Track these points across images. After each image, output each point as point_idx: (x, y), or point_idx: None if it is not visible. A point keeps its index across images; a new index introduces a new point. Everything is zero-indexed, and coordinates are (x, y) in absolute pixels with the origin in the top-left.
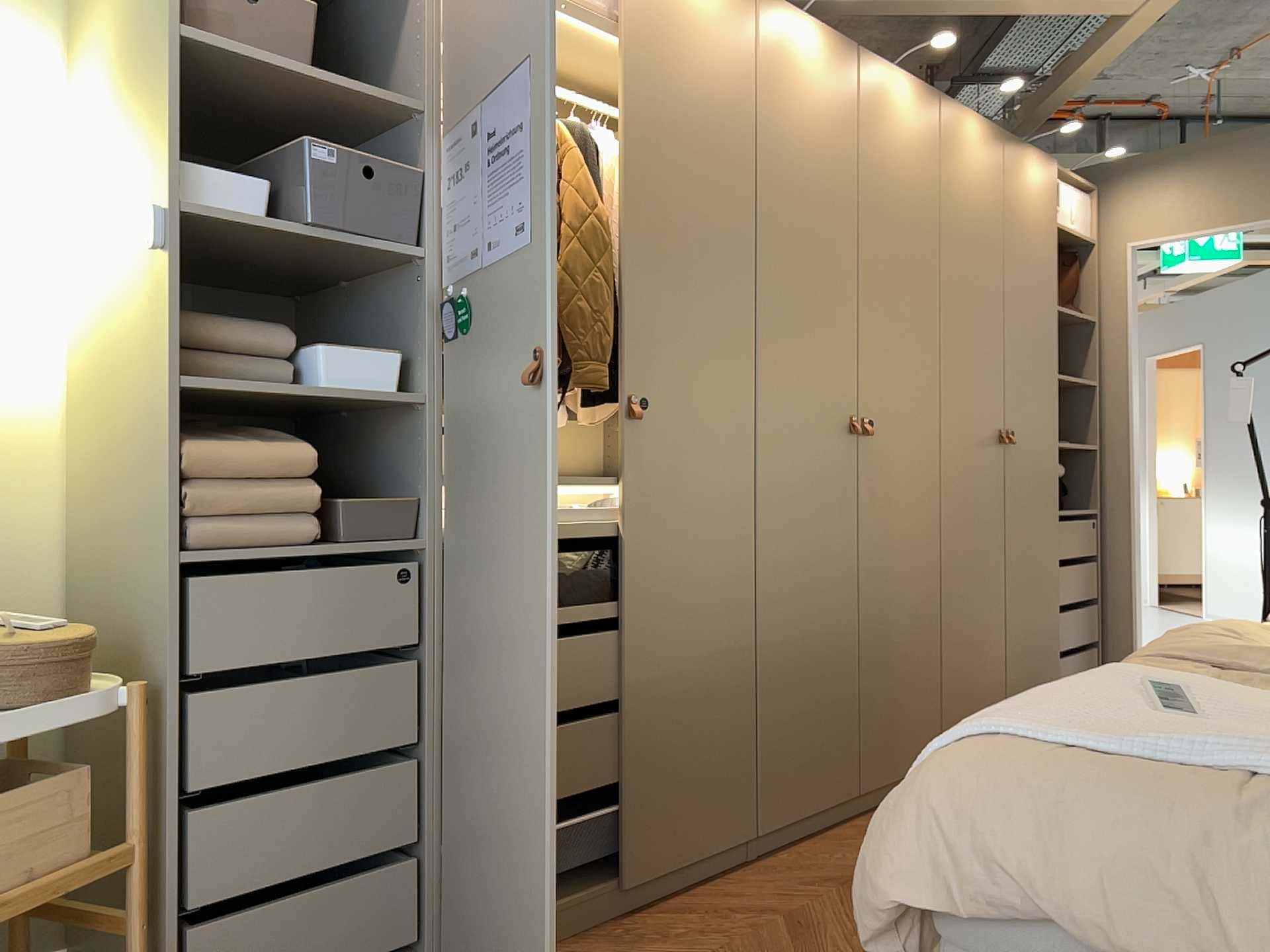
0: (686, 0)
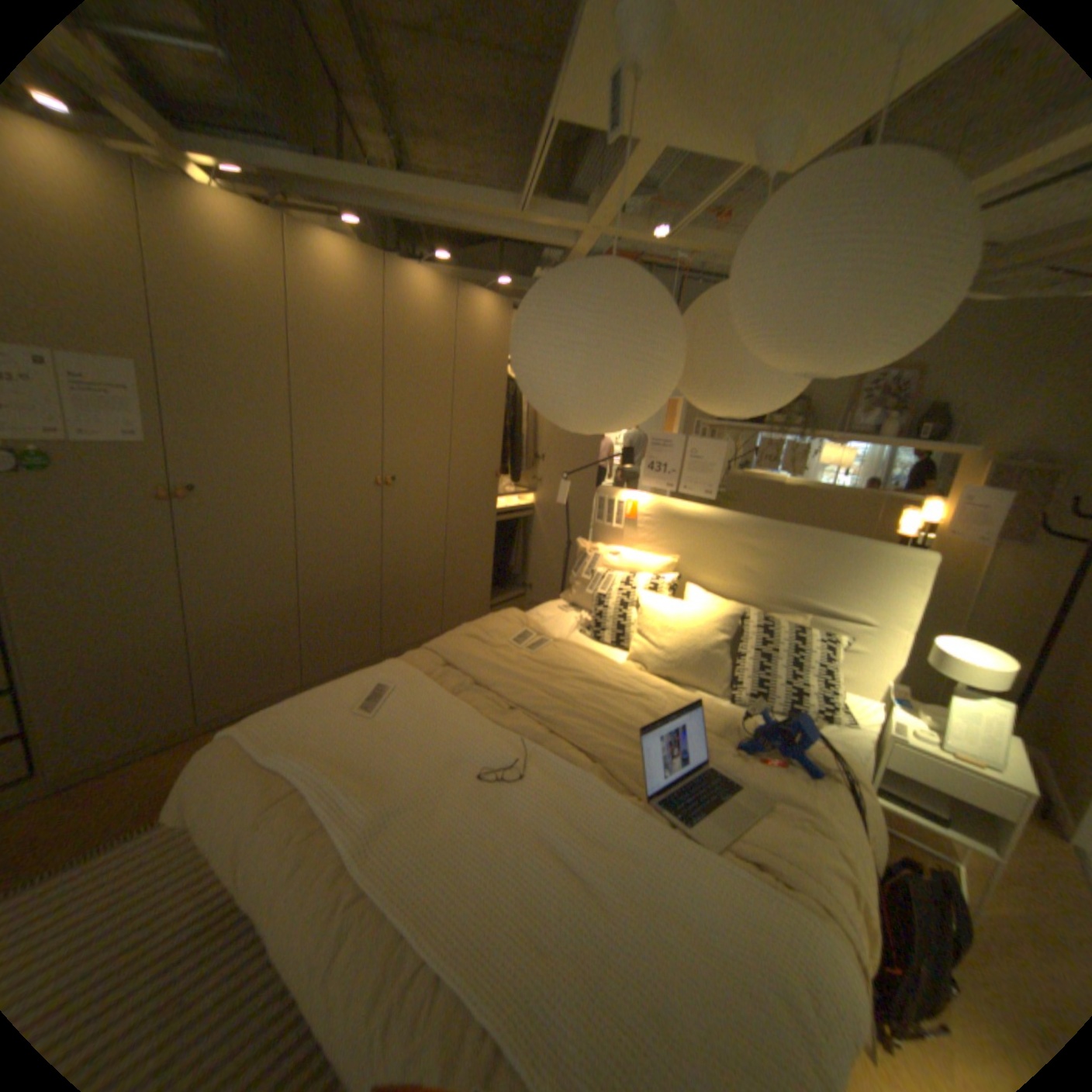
0: (208, 230)
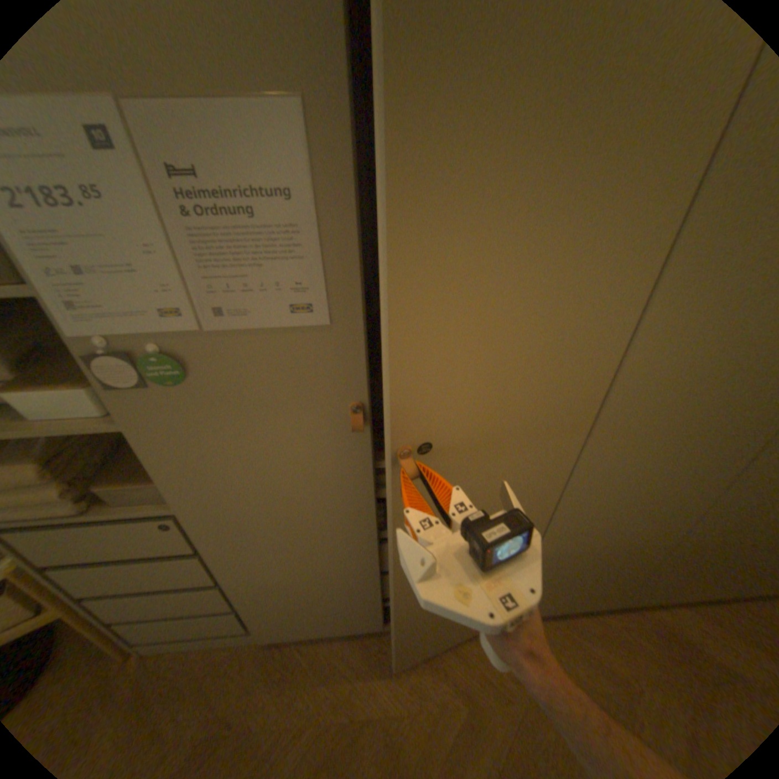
0: None
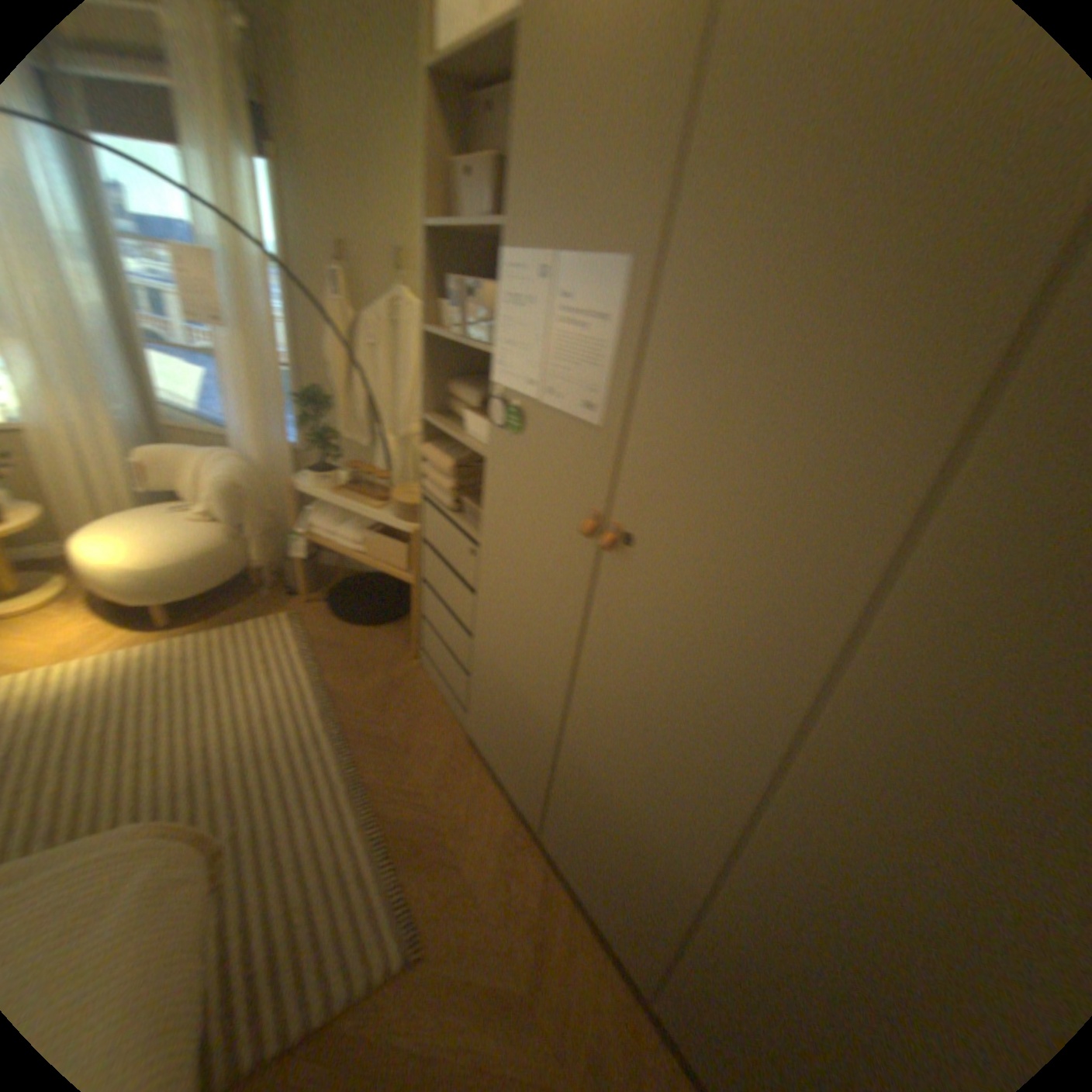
0: None
